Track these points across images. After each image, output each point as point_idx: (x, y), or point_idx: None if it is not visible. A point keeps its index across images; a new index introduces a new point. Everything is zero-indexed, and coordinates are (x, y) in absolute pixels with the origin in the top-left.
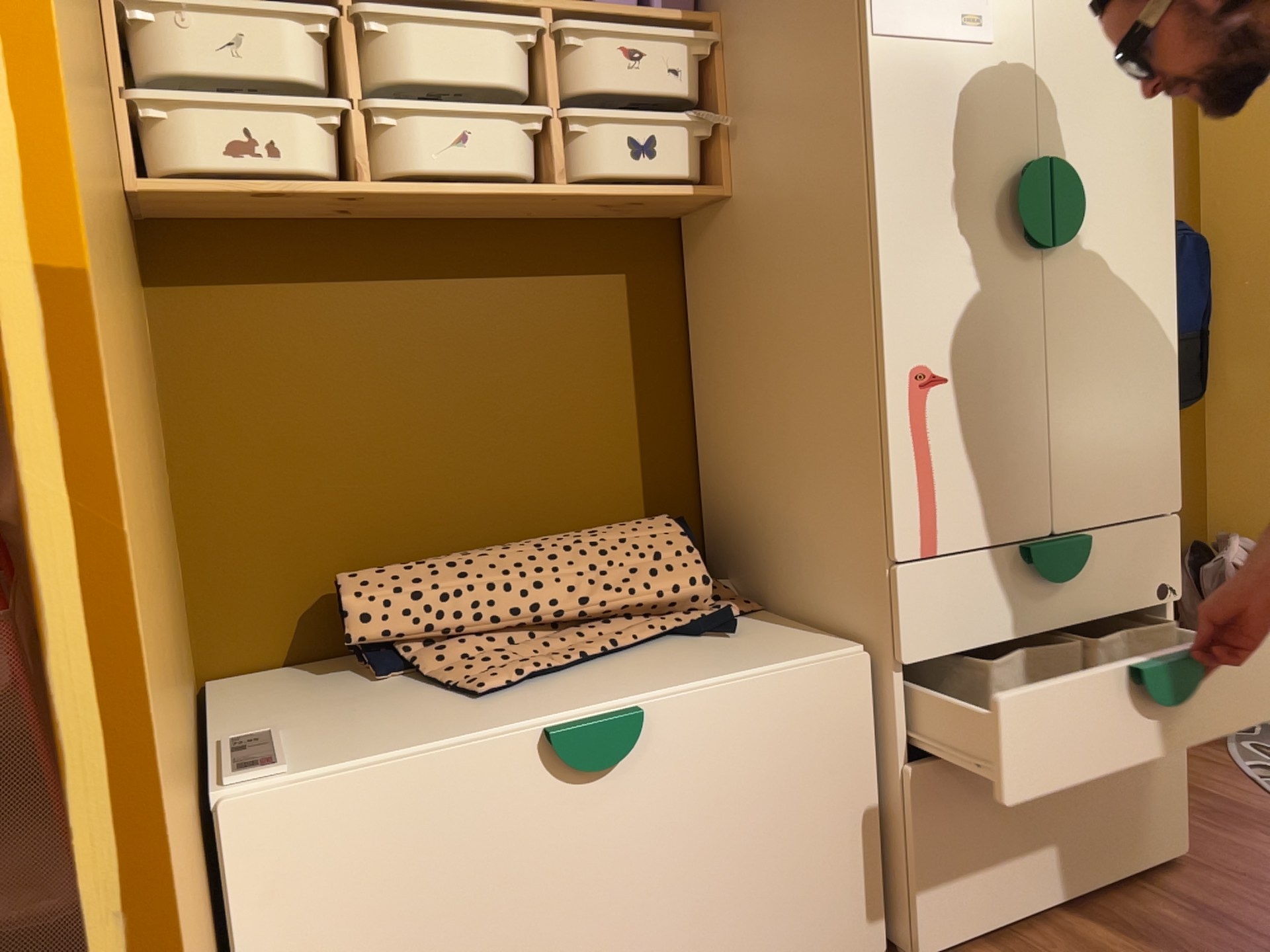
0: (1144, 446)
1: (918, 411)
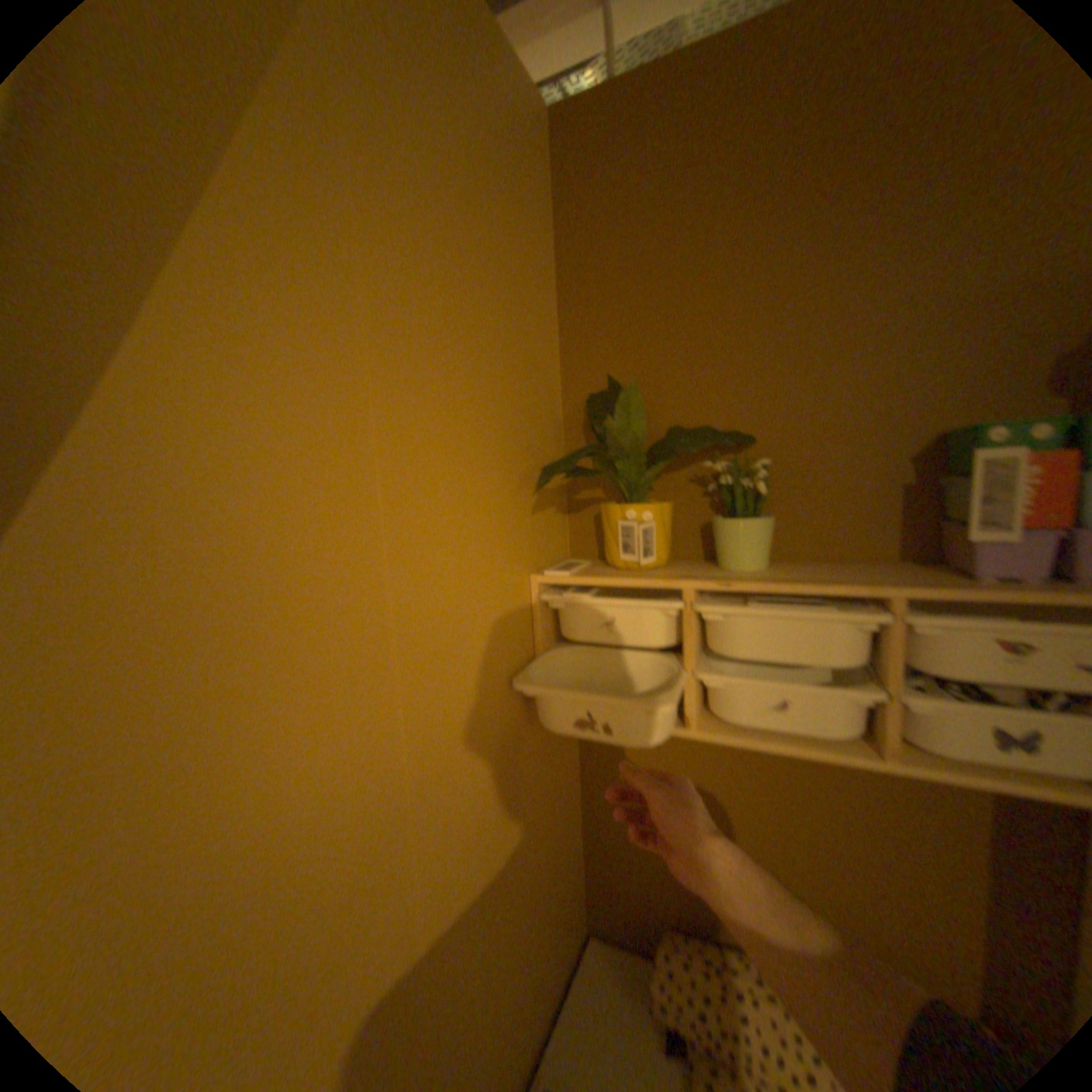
0: None
1: None
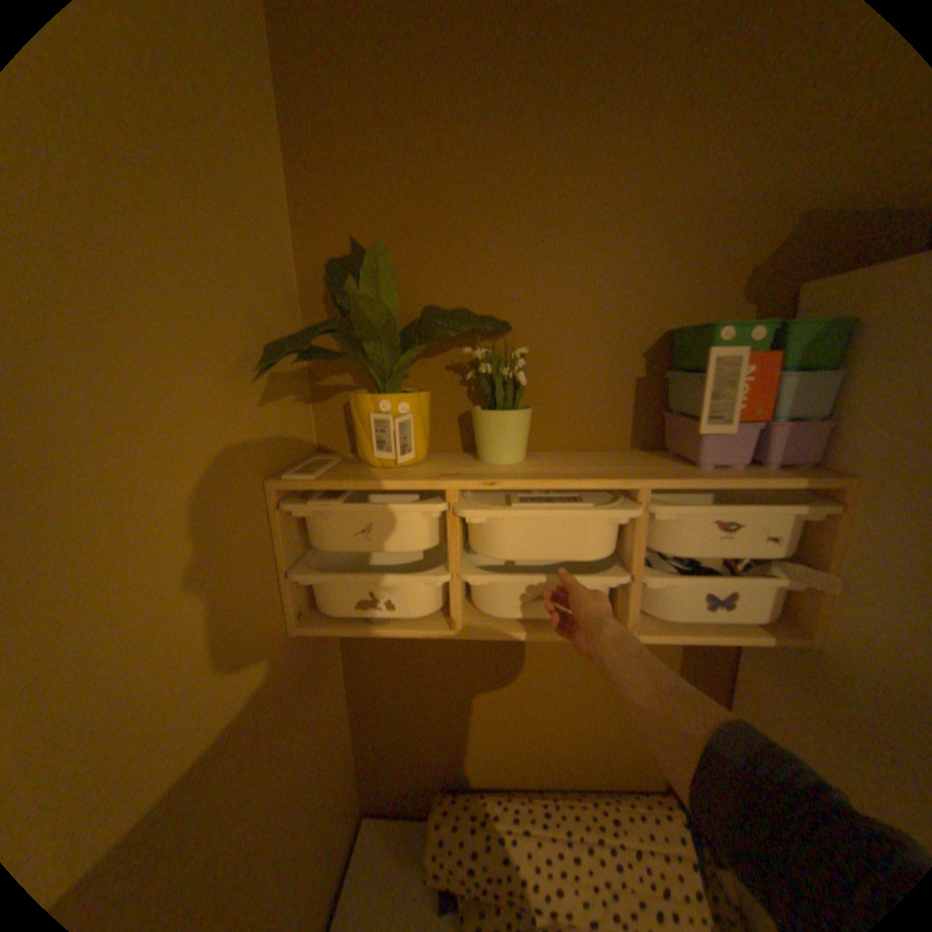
0: None
1: None
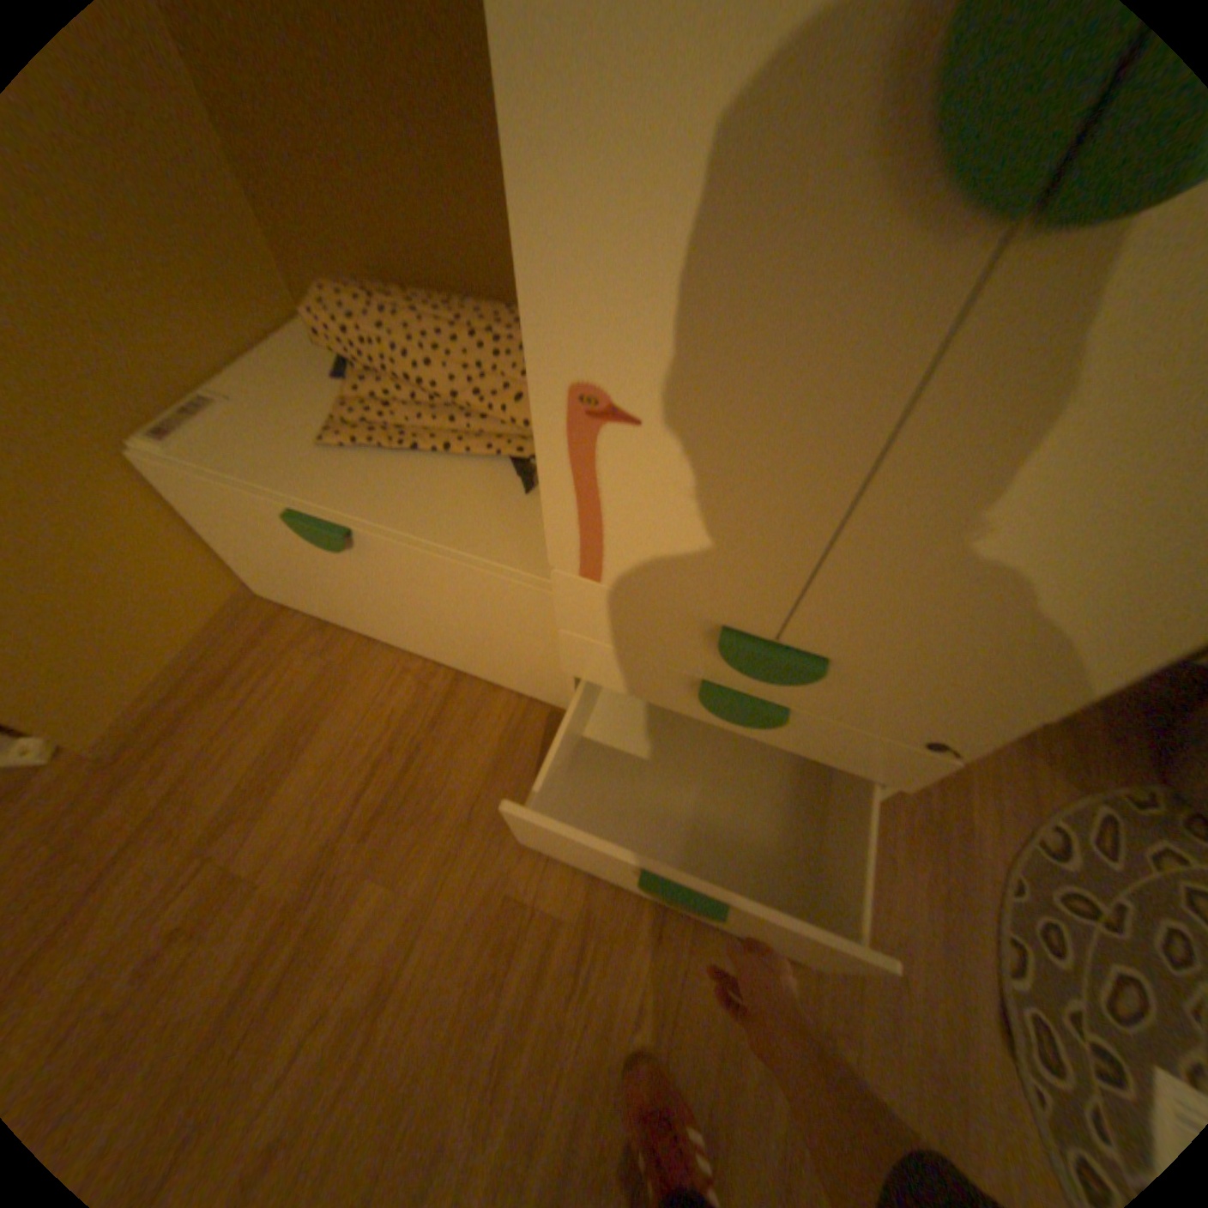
0: (1030, 645)
1: (579, 440)
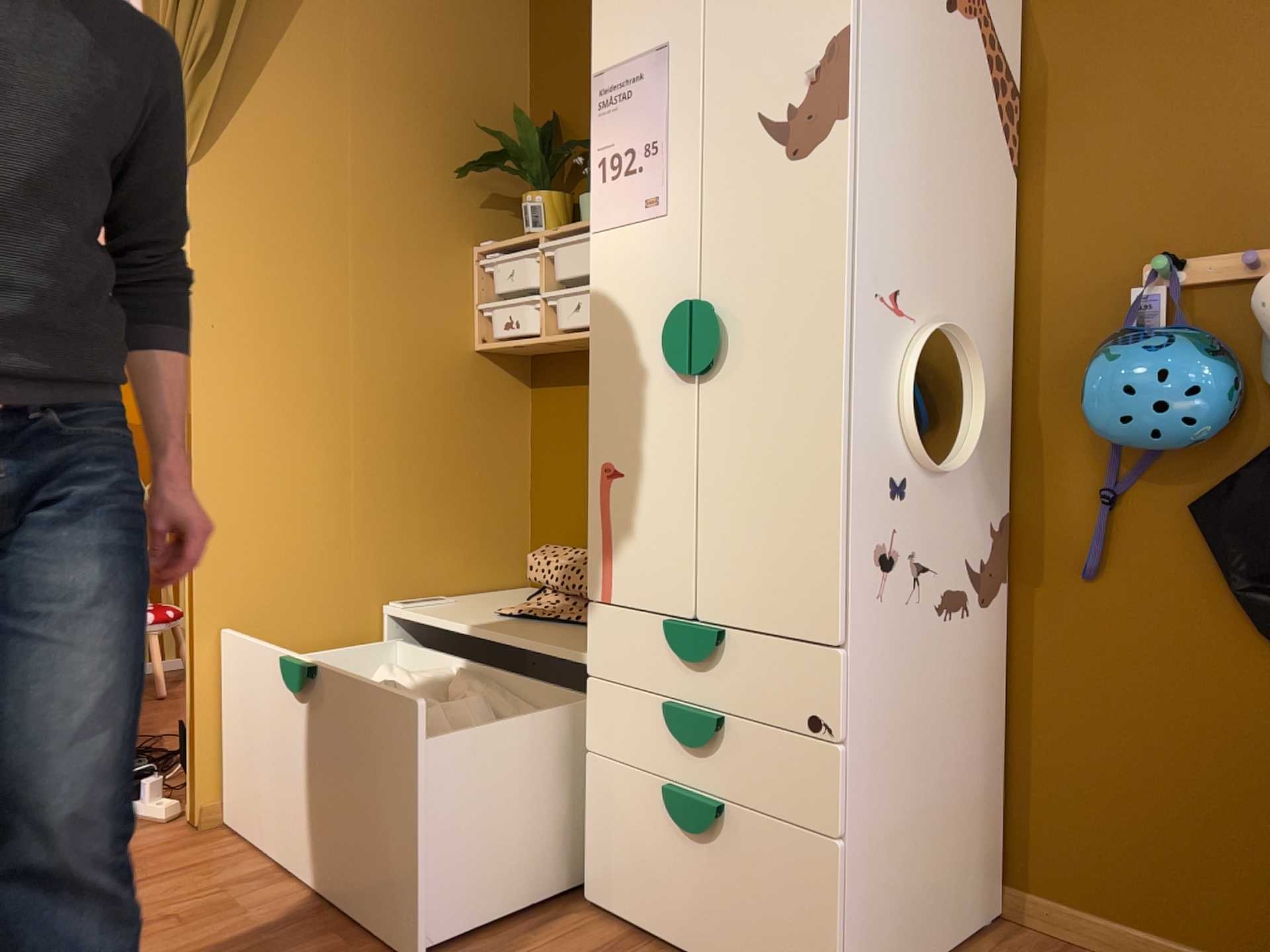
0: (793, 567)
1: (603, 493)
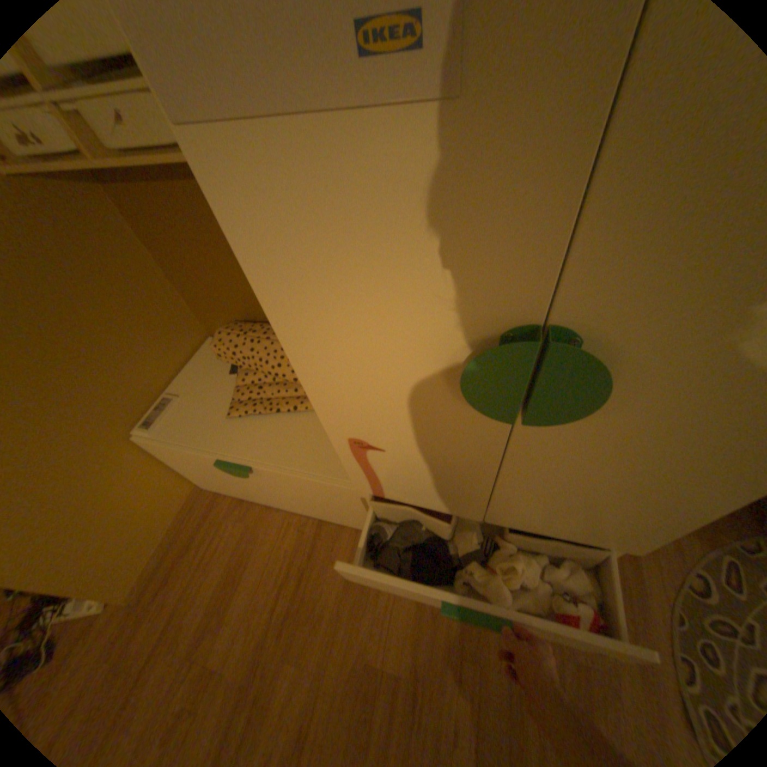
0: (612, 527)
1: (357, 453)
